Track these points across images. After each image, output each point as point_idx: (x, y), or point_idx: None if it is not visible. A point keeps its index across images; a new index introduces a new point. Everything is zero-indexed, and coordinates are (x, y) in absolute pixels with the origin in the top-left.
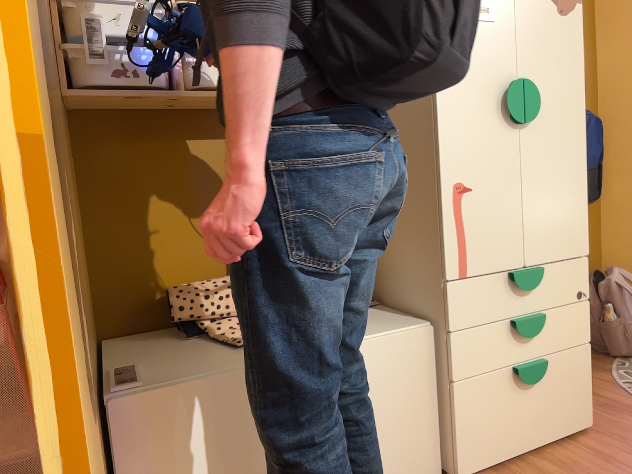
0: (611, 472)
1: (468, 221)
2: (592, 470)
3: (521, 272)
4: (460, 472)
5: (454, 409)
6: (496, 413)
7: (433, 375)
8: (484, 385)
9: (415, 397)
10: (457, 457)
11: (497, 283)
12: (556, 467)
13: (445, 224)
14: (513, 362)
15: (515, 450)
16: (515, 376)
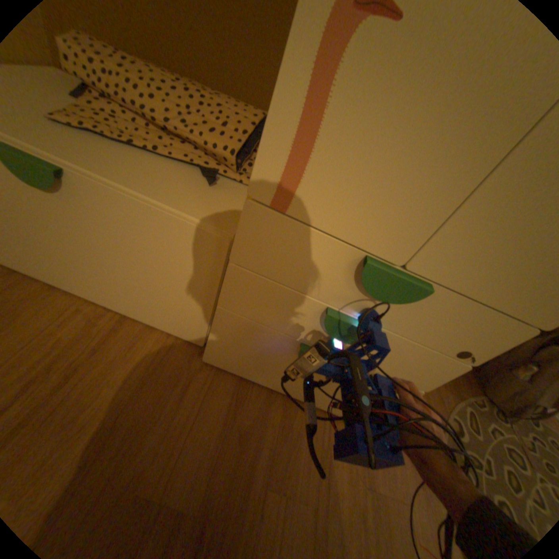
0: (308, 470)
1: (338, 103)
2: (297, 453)
3: (382, 265)
4: (204, 356)
5: (215, 320)
6: (259, 353)
7: (214, 281)
8: (256, 328)
9: (188, 284)
10: (208, 347)
11: (336, 253)
12: (279, 421)
13: (285, 77)
14: (302, 337)
15: (267, 382)
16: (297, 347)
